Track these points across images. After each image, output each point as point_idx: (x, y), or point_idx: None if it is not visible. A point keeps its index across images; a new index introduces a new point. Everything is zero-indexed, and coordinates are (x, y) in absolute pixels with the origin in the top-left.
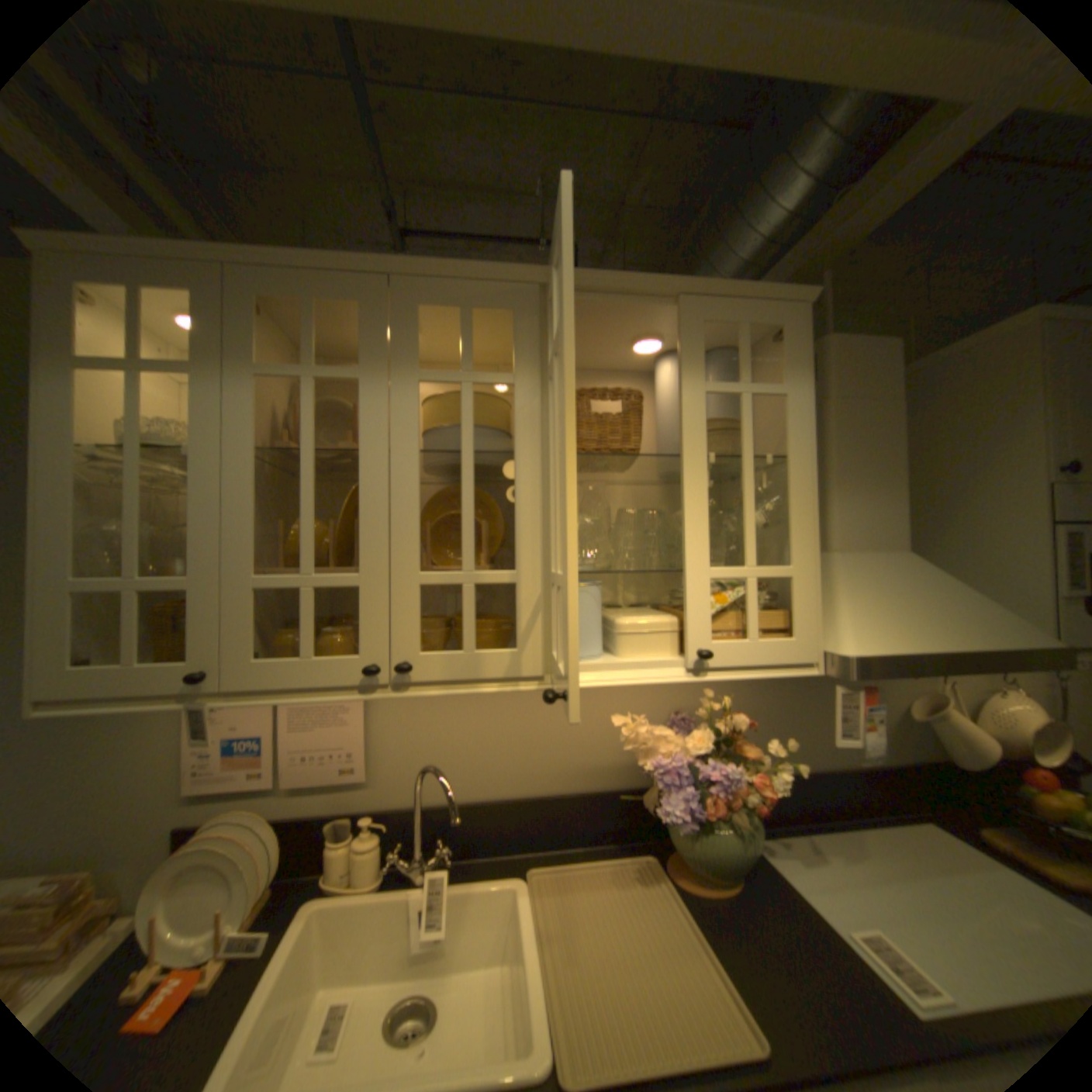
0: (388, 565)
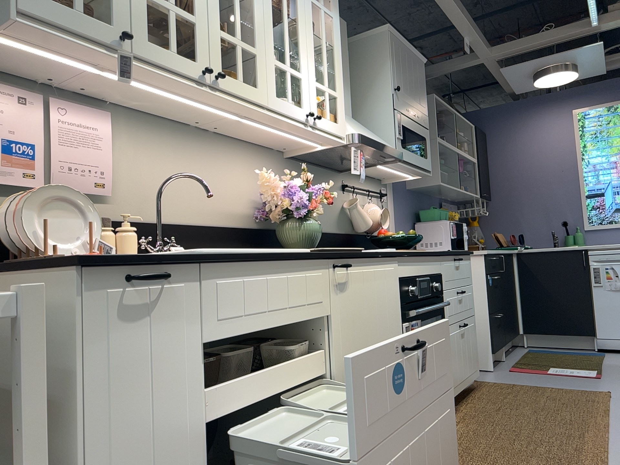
0: (206, 19)
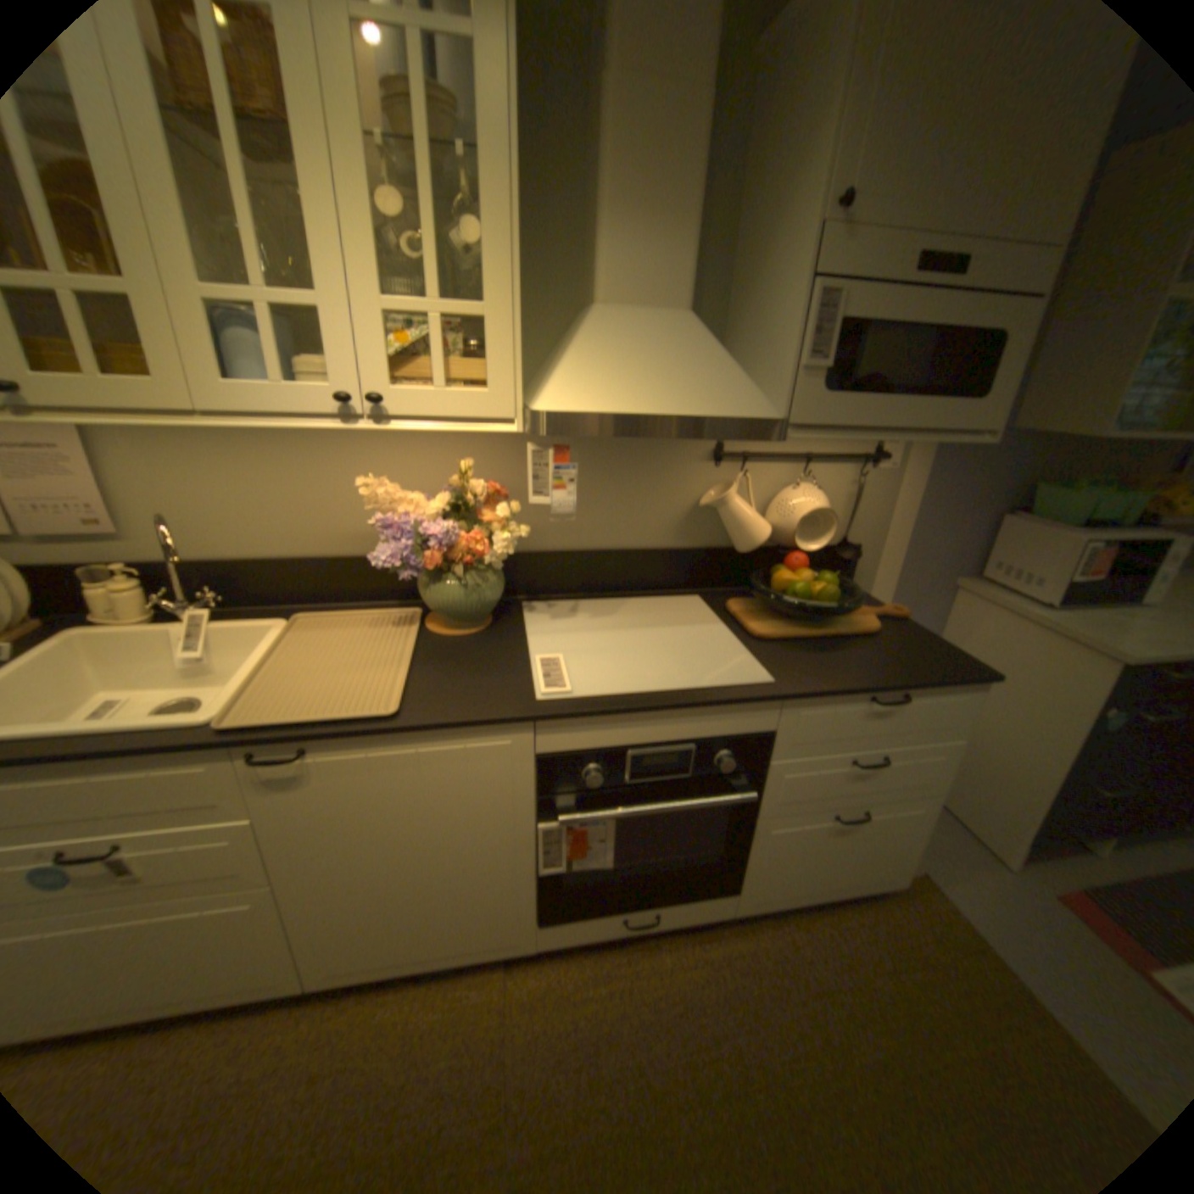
0: None
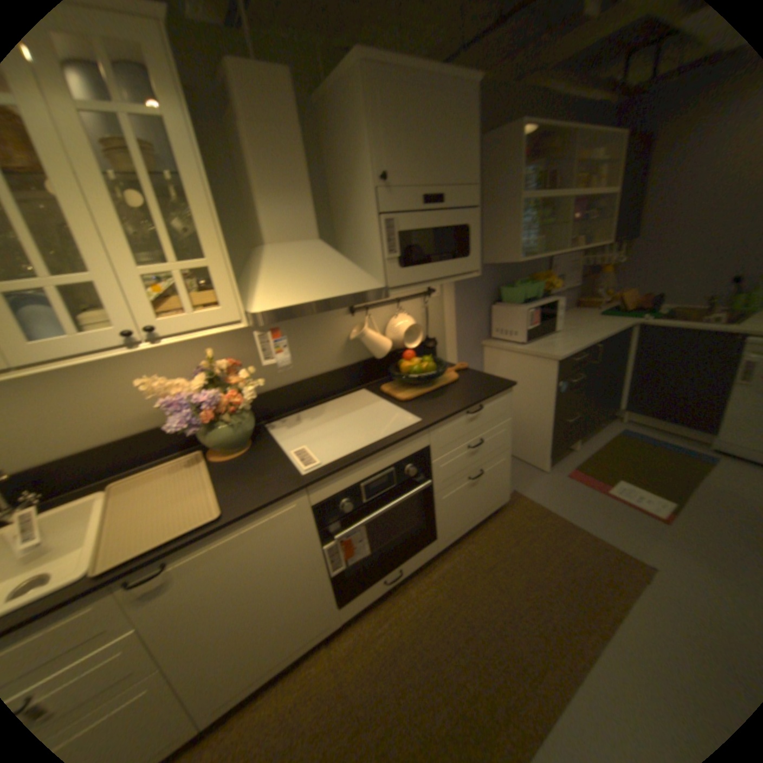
0: None
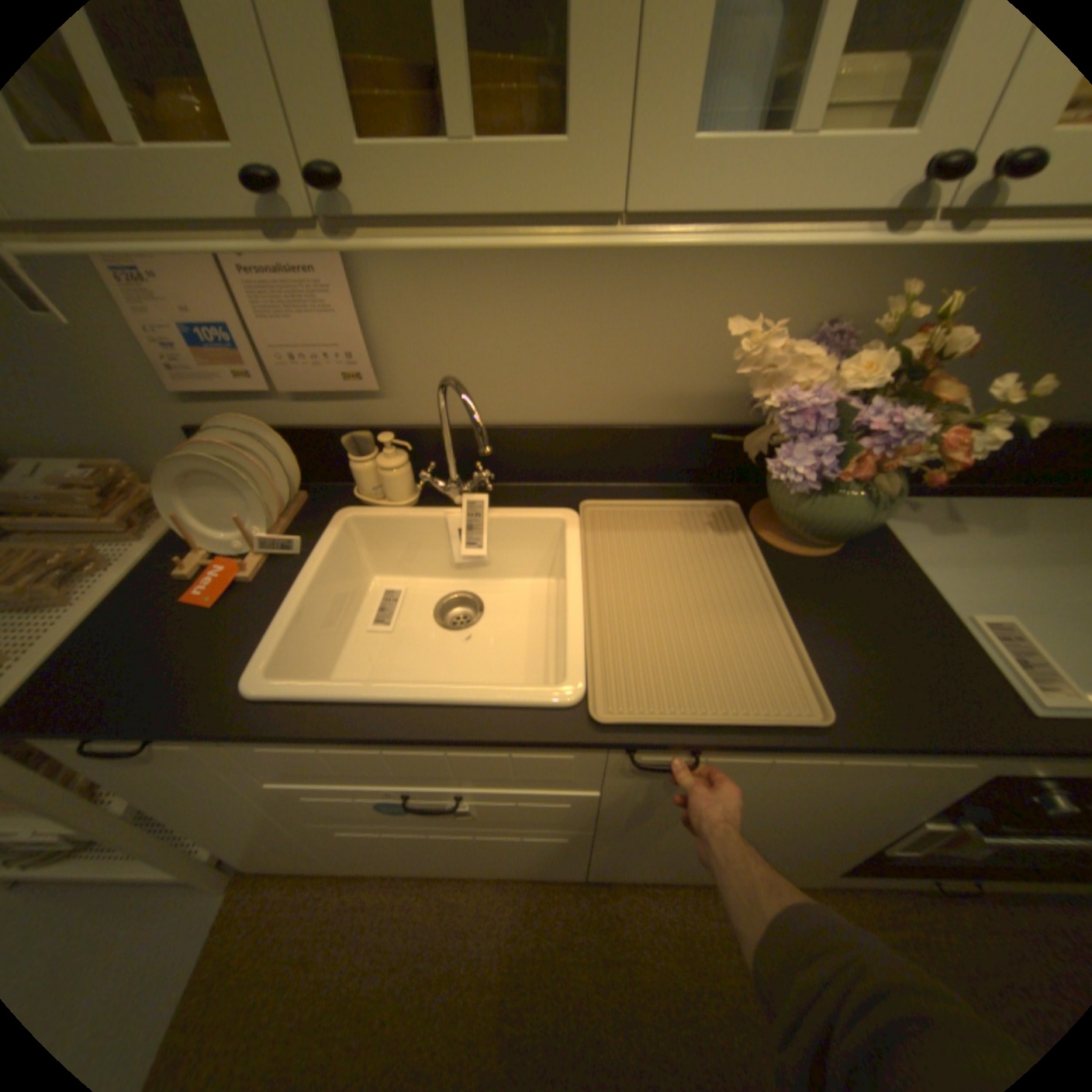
0: None
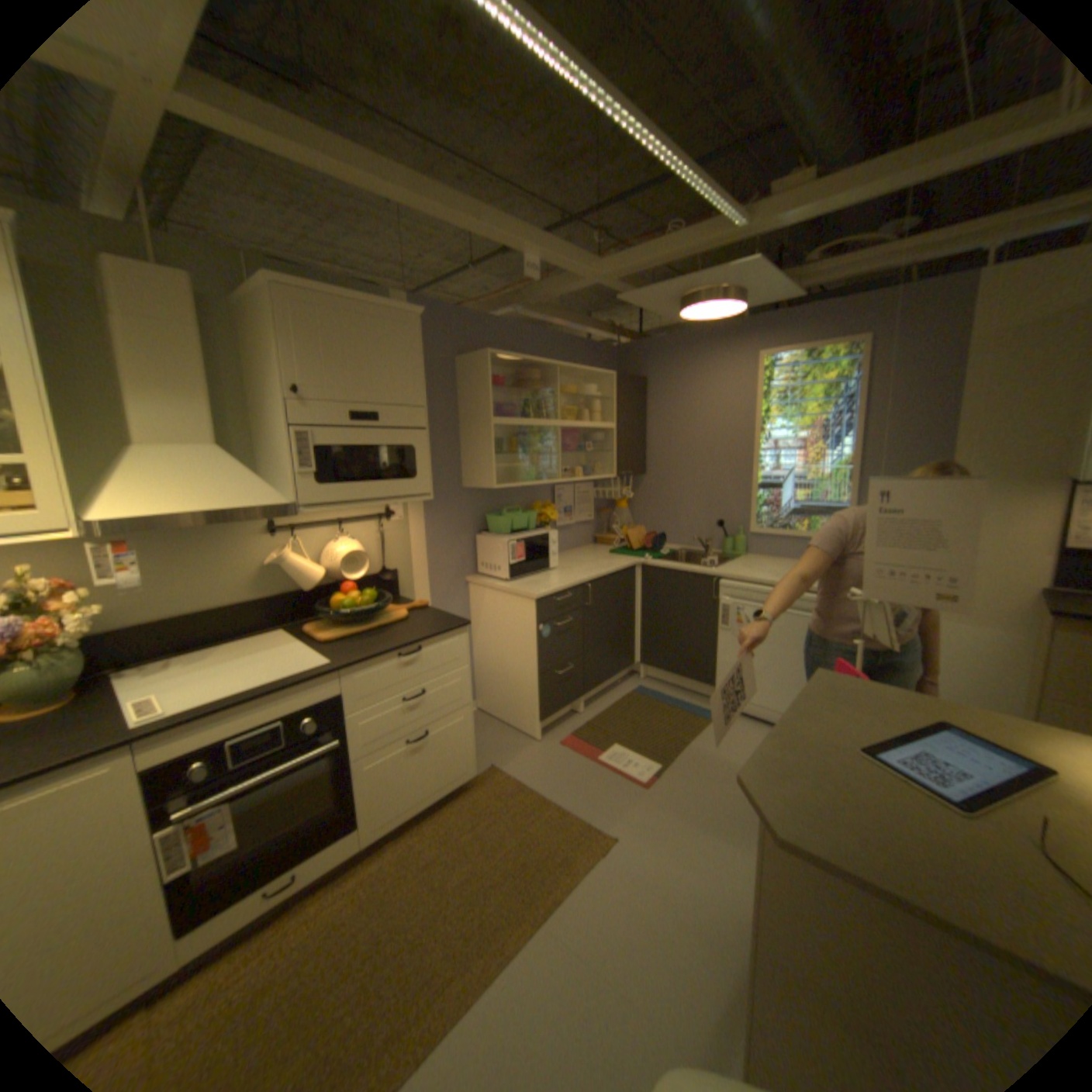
0: None
